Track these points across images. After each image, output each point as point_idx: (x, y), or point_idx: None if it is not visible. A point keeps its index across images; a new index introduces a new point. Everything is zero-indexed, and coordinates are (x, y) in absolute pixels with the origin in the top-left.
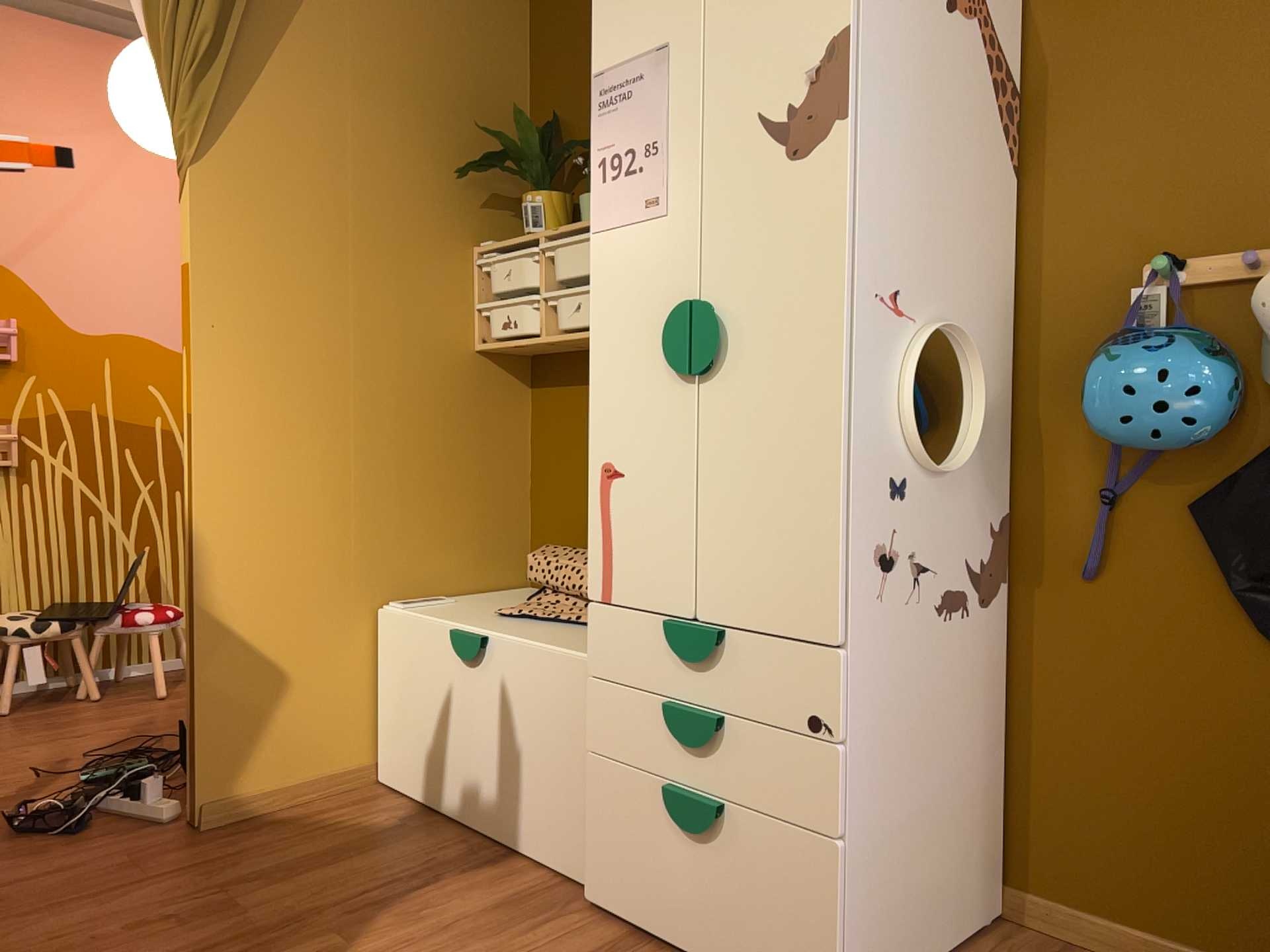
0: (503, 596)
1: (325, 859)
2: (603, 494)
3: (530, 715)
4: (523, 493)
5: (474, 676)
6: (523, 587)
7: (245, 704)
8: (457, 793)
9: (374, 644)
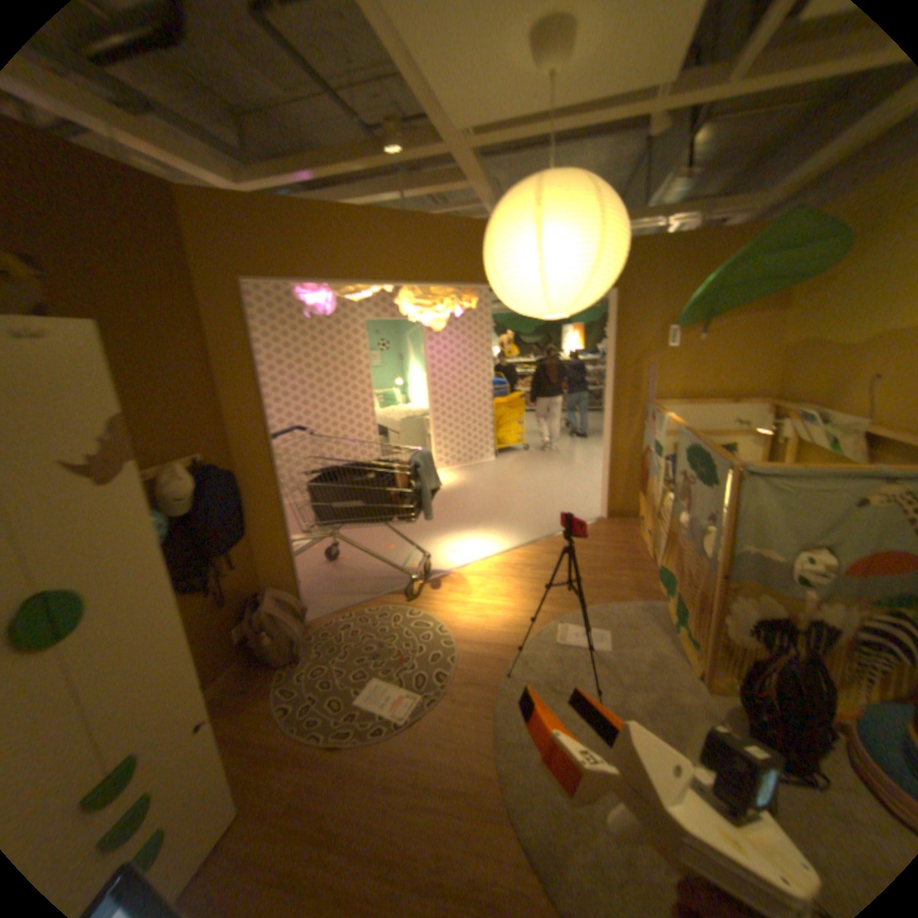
0: None
1: None
2: None
3: None
4: None
5: None
6: None
7: None
8: None
9: None
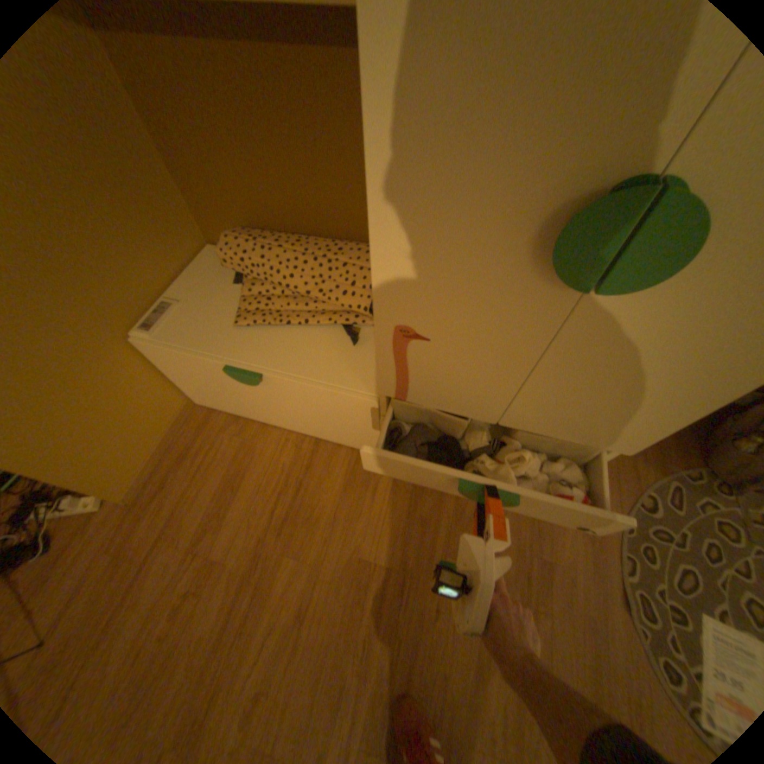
0: (203, 271)
1: (227, 493)
2: (399, 346)
3: (318, 407)
4: (162, 170)
5: (258, 386)
6: (204, 245)
7: (94, 453)
8: (267, 418)
9: (141, 355)
